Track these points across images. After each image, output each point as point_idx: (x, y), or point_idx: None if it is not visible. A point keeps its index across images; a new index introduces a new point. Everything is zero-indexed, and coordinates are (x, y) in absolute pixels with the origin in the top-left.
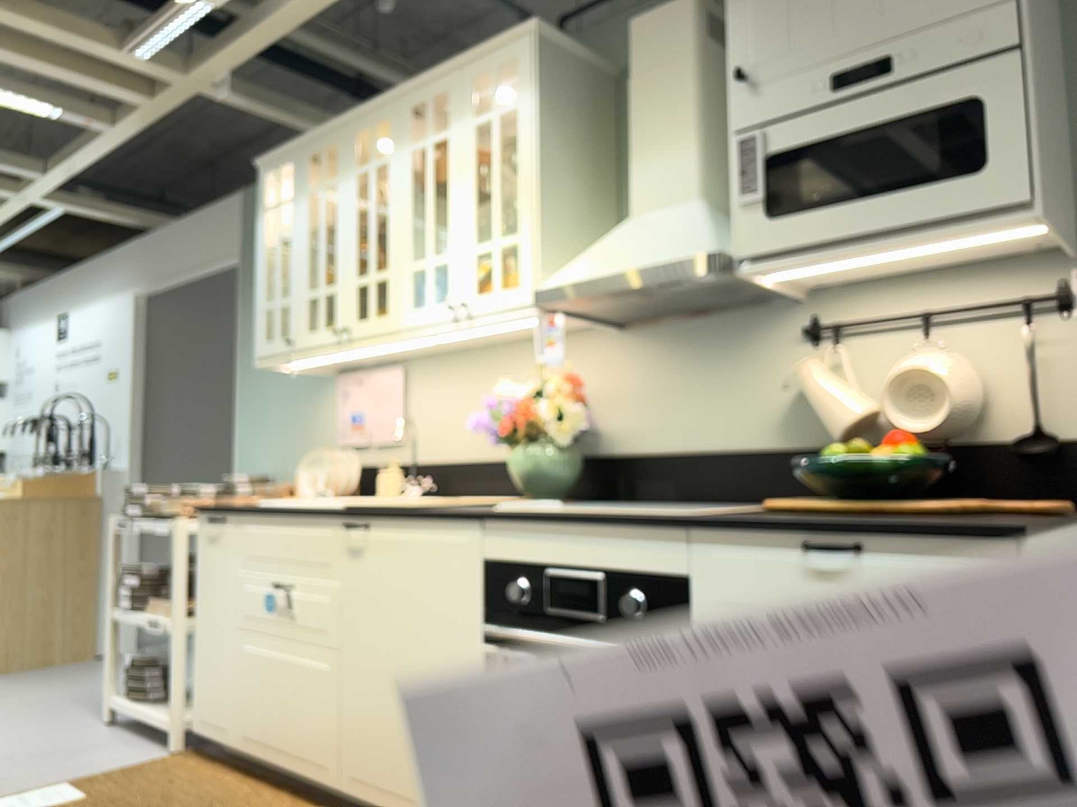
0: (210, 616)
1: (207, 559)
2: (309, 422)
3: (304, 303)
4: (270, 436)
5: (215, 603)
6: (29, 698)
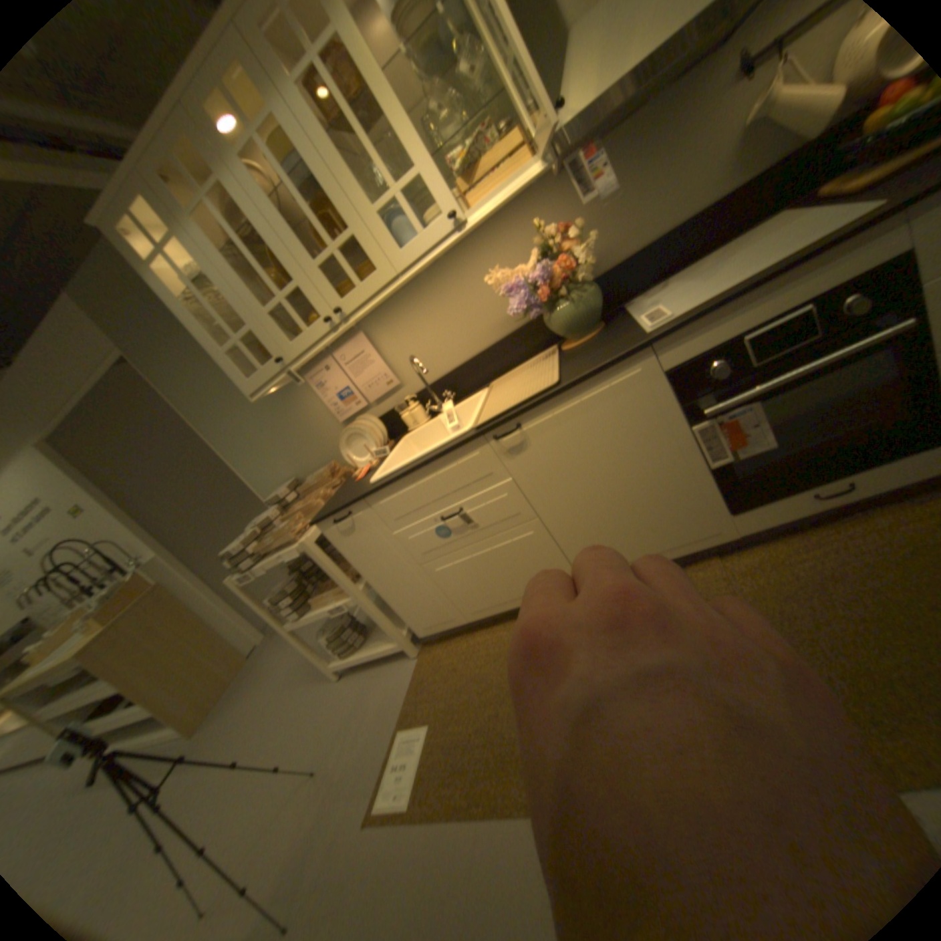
0: (387, 573)
1: (354, 545)
2: (300, 425)
3: (268, 318)
4: (271, 455)
5: (386, 563)
6: (256, 710)
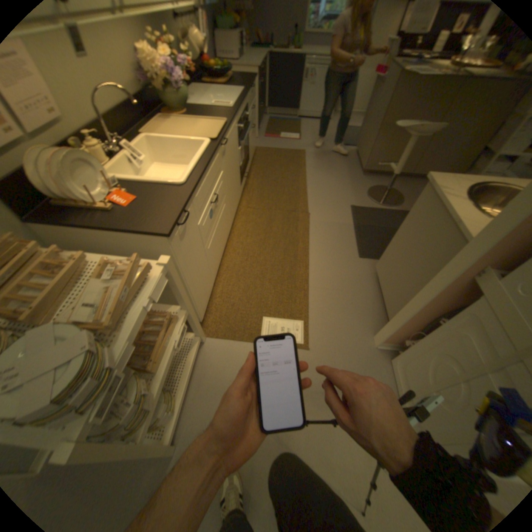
0: (196, 267)
1: (186, 248)
2: None
3: None
4: None
5: (196, 257)
6: None
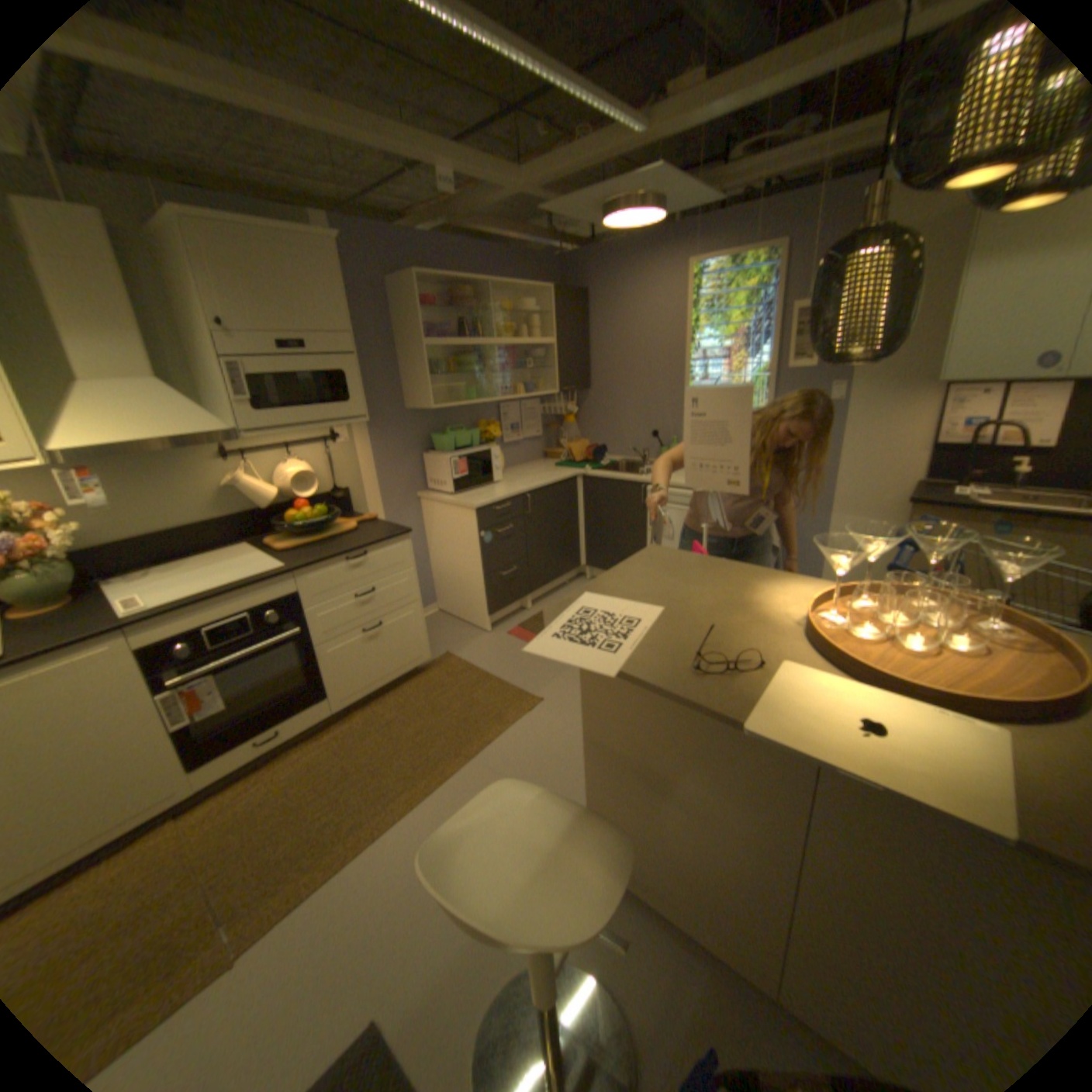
0: None
1: None
2: None
3: None
4: None
5: None
6: None
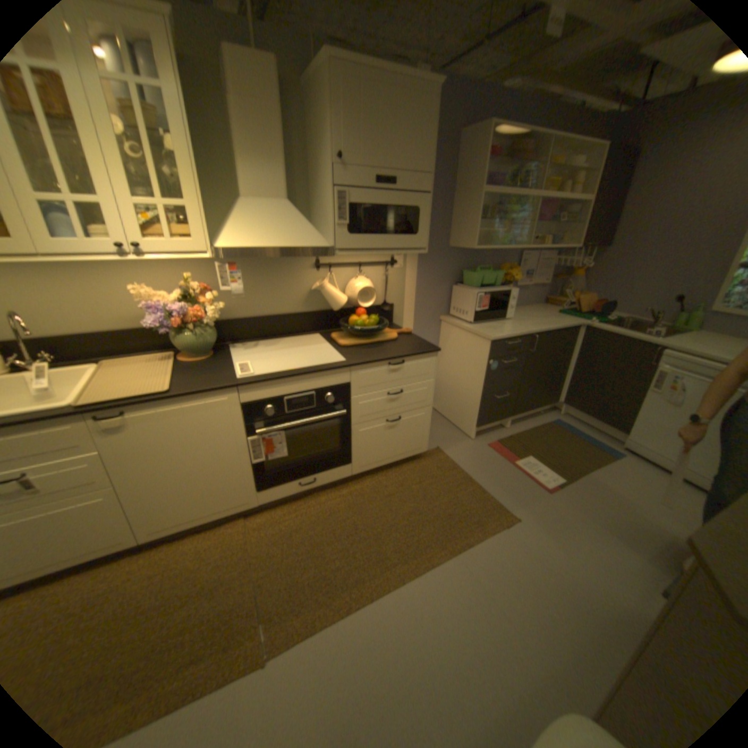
0: None
1: None
2: None
3: None
4: None
5: None
6: None
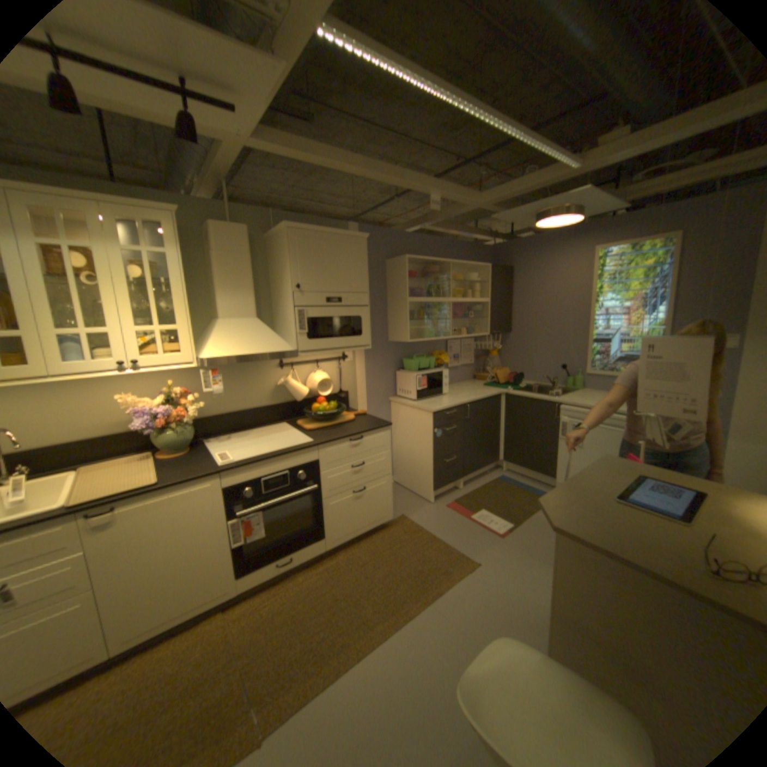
0: None
1: None
2: None
3: None
4: None
5: None
6: None
